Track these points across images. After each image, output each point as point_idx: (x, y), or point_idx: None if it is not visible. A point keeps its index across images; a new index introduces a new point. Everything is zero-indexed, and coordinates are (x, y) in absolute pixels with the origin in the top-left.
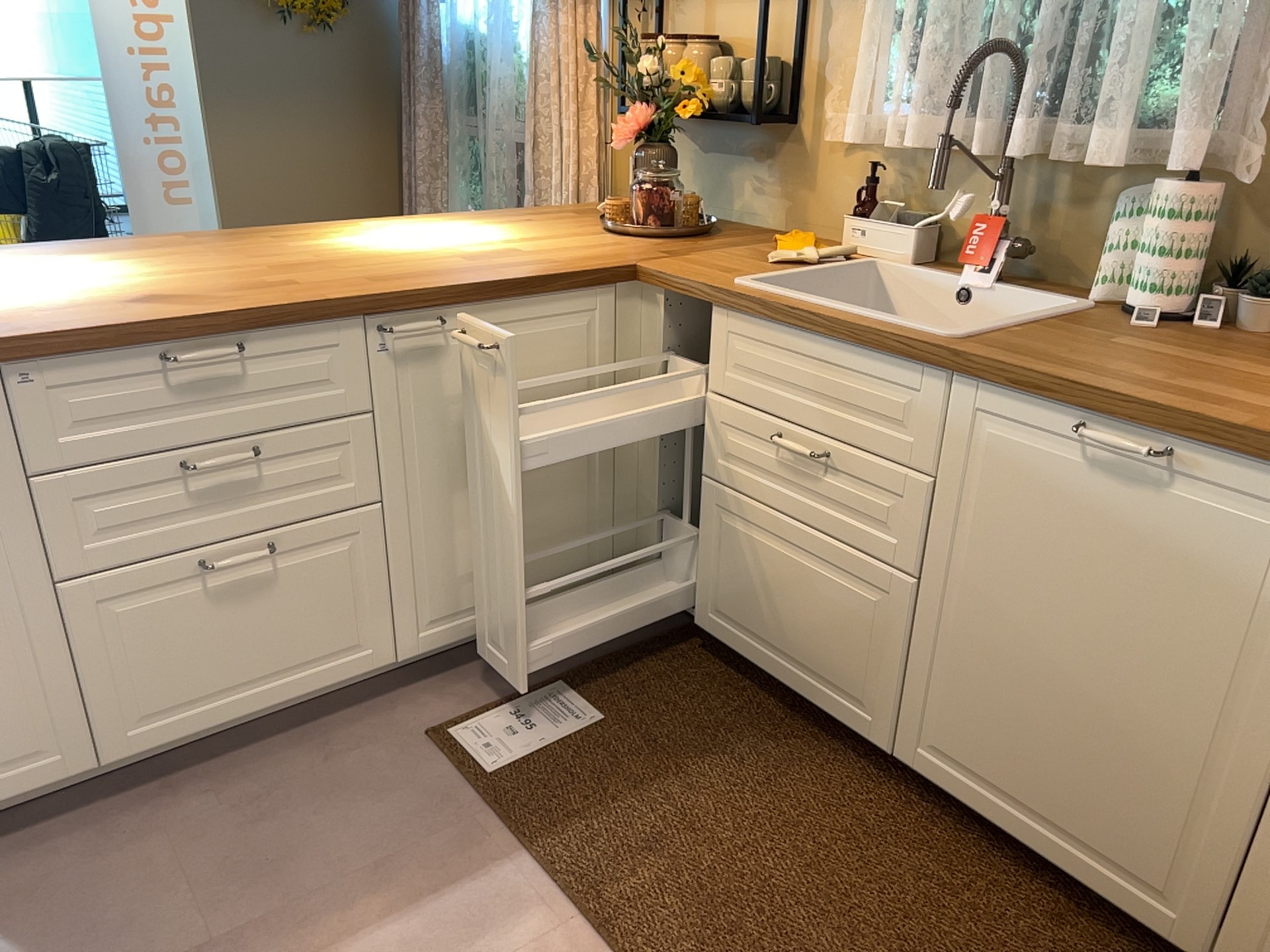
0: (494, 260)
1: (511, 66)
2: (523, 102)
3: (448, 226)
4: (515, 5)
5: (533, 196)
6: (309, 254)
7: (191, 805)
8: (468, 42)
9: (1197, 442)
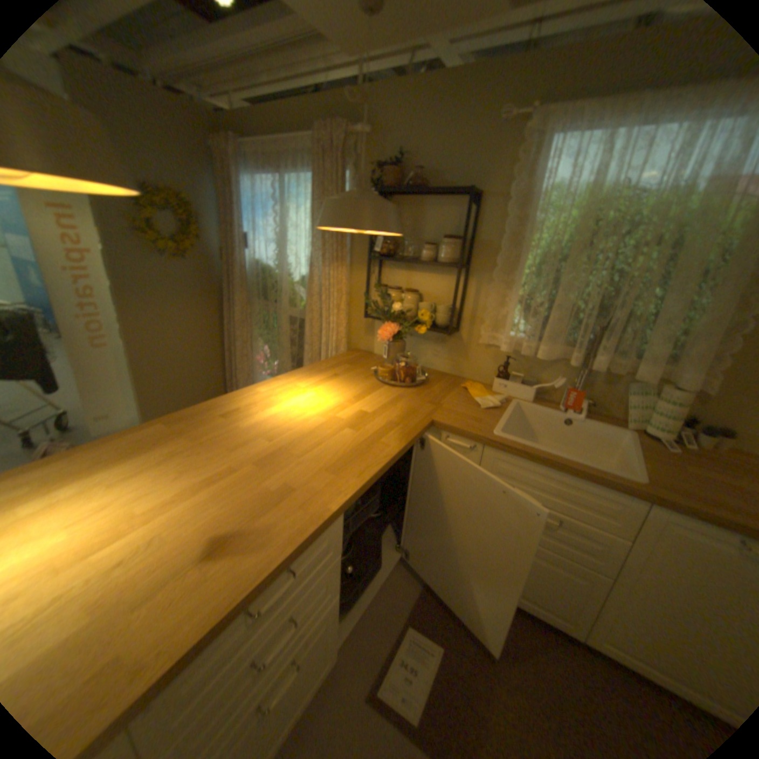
0: (367, 428)
1: (288, 283)
2: (297, 300)
3: (304, 387)
4: (291, 256)
5: (309, 346)
6: (260, 438)
7: None
8: (260, 267)
9: None
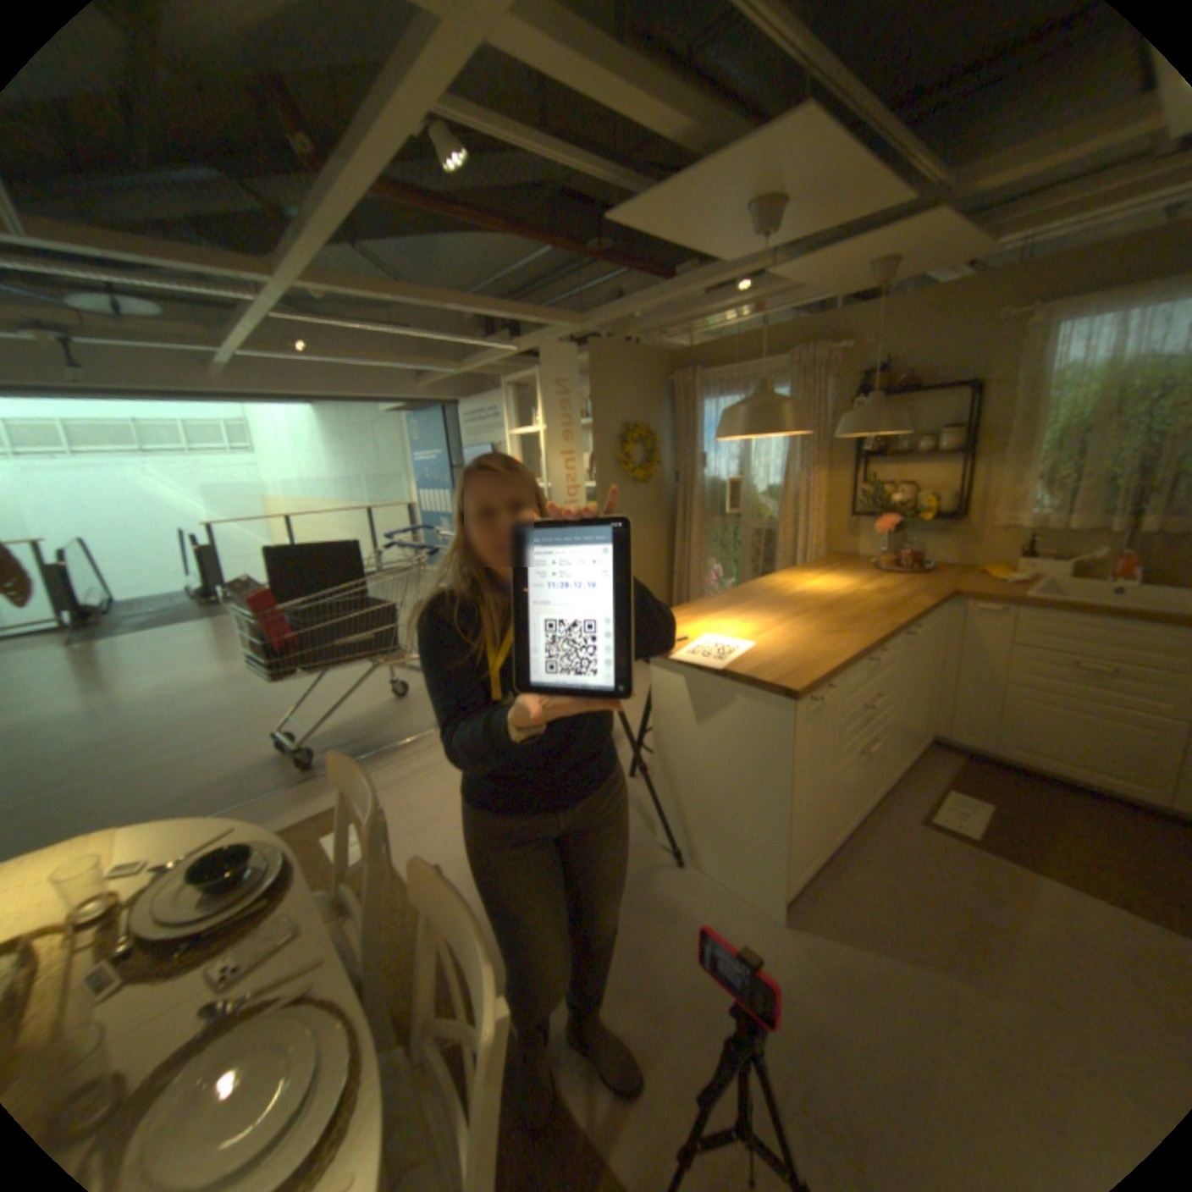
0: (895, 594)
1: (753, 494)
2: (765, 510)
3: (812, 576)
4: (759, 467)
5: (783, 554)
6: (808, 599)
7: (861, 874)
8: (719, 483)
9: None
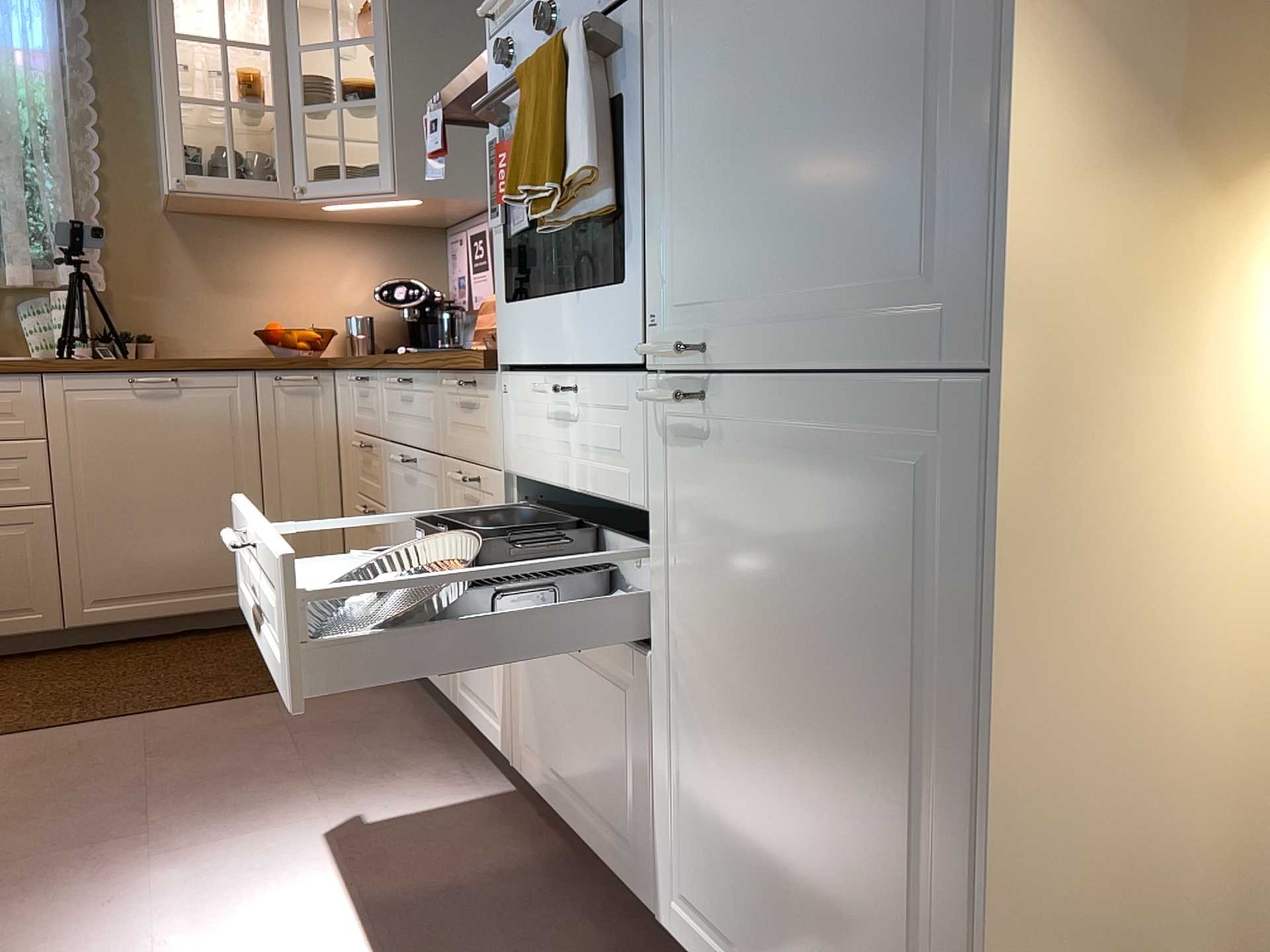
0: None
1: None
2: None
3: None
4: None
5: None
6: None
7: None
8: None
9: (186, 370)
